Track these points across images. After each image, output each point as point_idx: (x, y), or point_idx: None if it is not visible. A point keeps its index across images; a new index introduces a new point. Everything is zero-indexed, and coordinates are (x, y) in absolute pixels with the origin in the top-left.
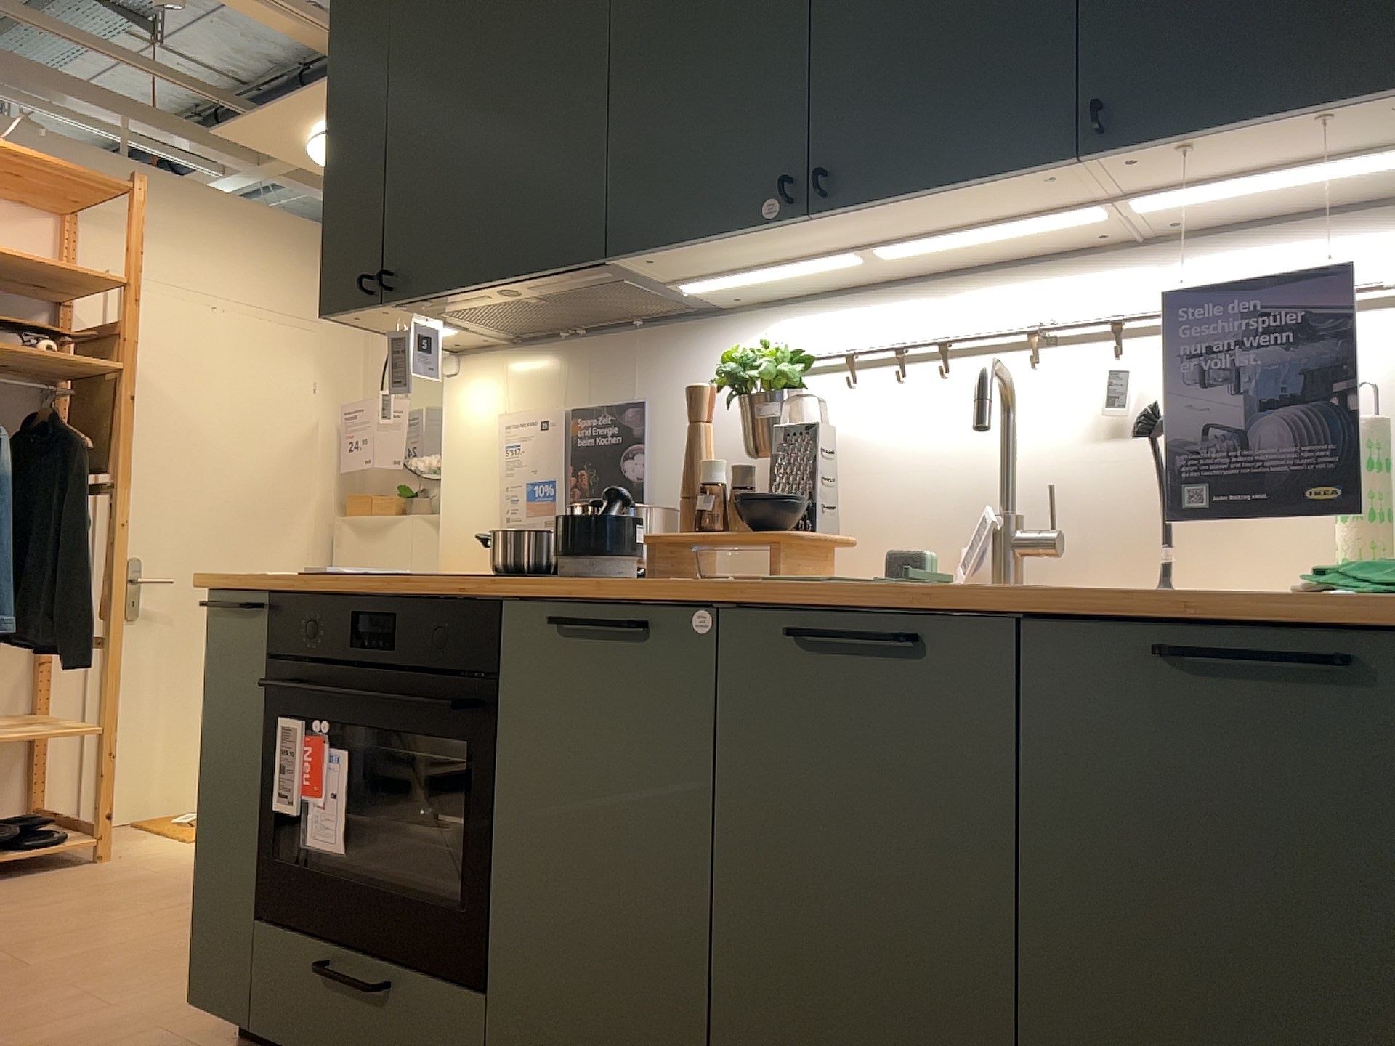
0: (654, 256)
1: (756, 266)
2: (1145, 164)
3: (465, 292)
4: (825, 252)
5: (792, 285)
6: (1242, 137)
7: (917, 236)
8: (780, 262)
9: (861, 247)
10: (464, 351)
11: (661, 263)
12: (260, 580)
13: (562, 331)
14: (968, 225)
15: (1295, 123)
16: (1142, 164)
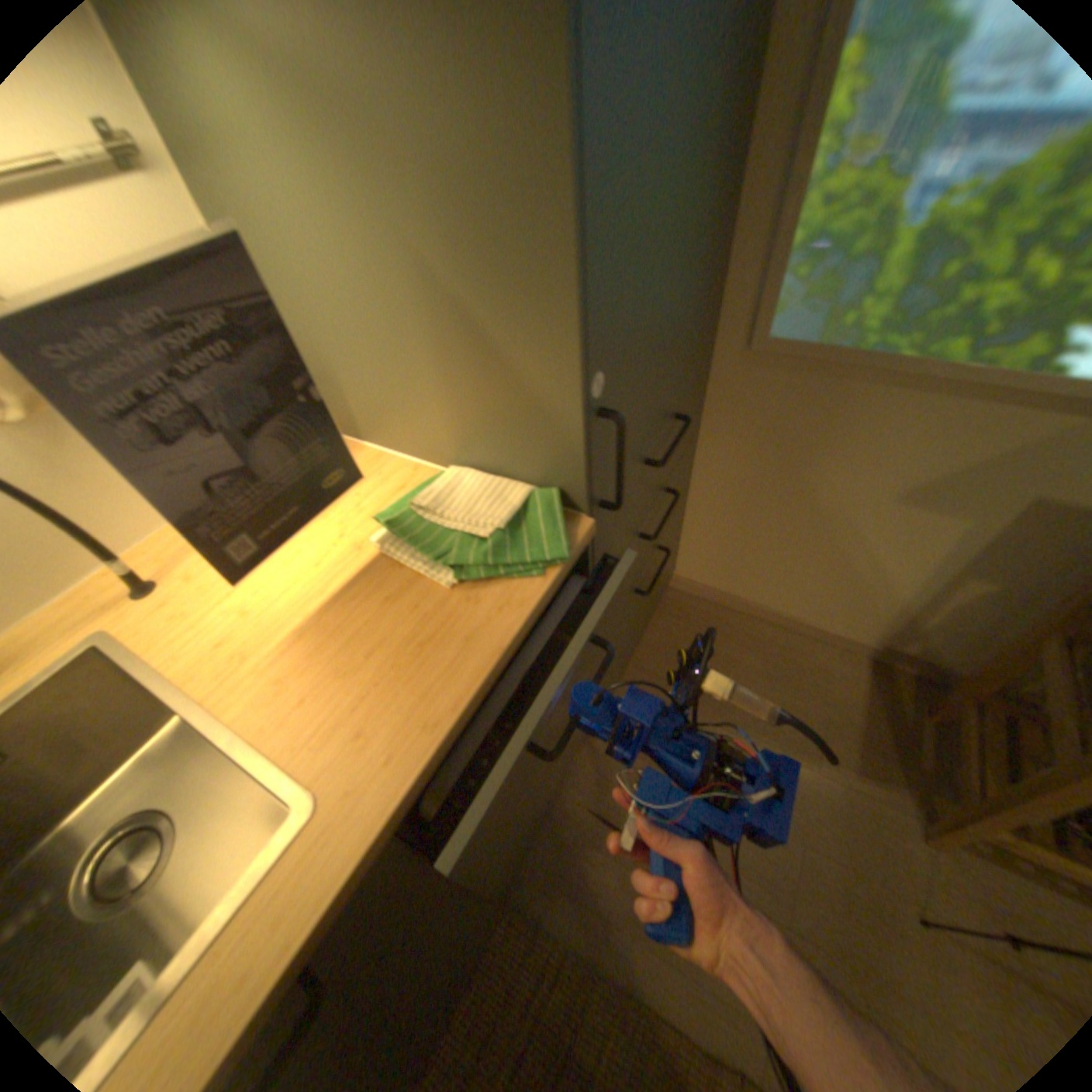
0: None
1: None
2: None
3: None
4: None
5: None
6: None
7: None
8: None
9: None
10: None
11: None
12: None
13: None
14: None
15: None
16: None
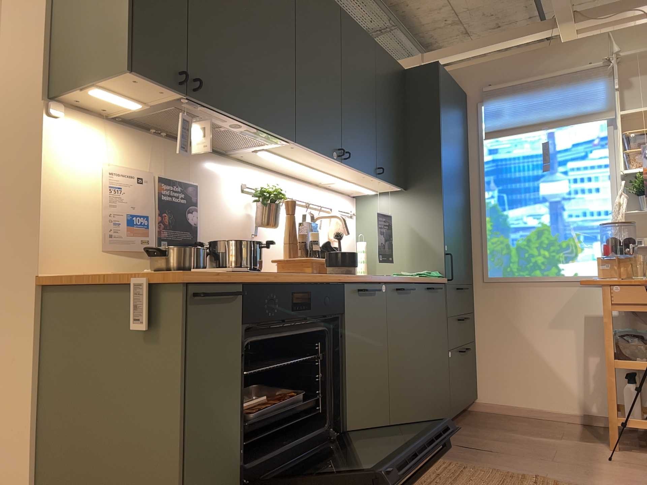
0: (296, 146)
1: (290, 158)
2: (372, 180)
3: (228, 116)
4: (306, 164)
5: (261, 160)
6: (384, 183)
7: (324, 170)
8: (296, 160)
9: (313, 167)
10: (62, 102)
11: (288, 147)
12: (244, 277)
13: (155, 129)
14: (332, 173)
15: (390, 184)
16: (372, 180)
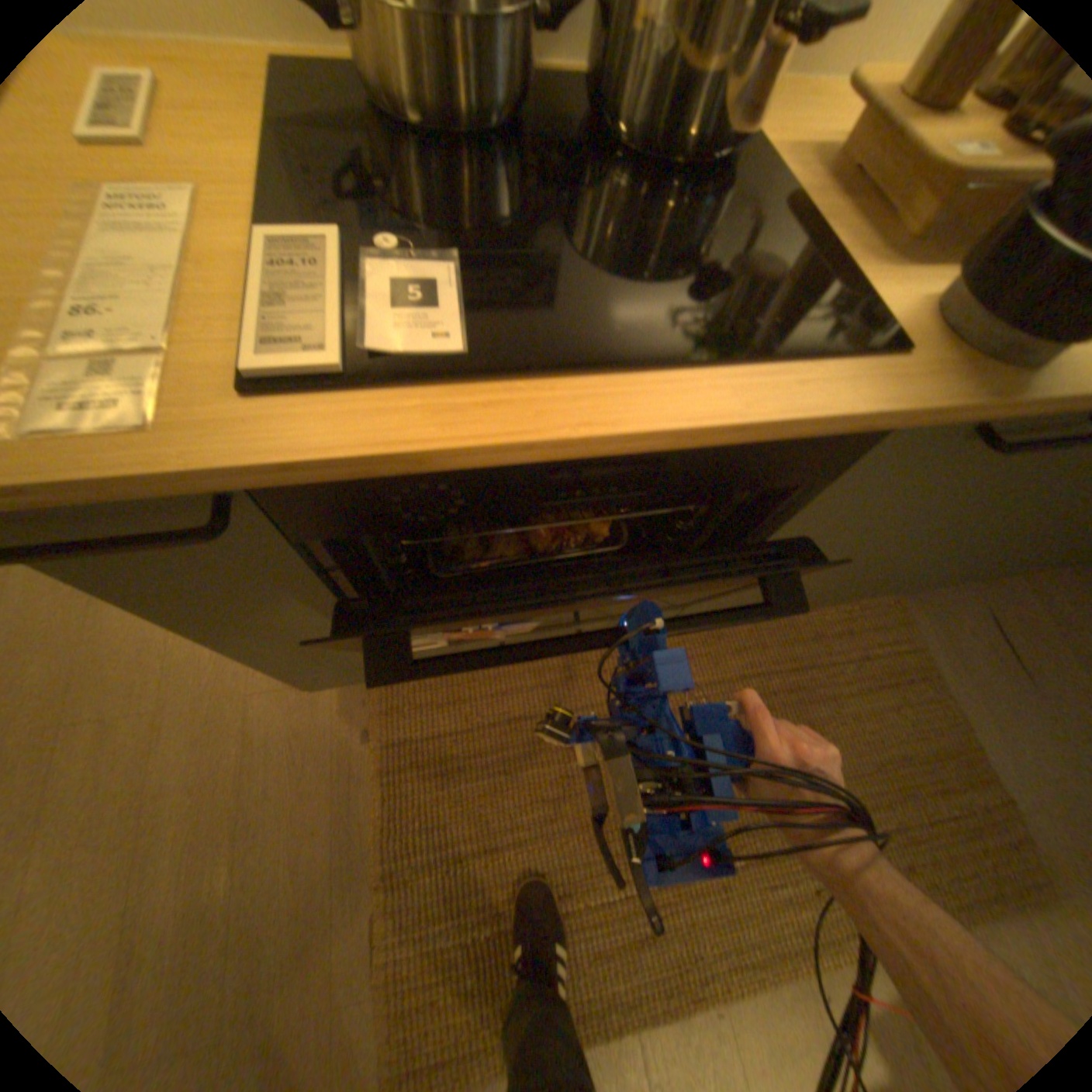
0: None
1: None
2: None
3: None
4: None
5: None
6: None
7: None
8: None
9: None
10: None
11: None
12: (209, 483)
13: None
14: None
15: None
16: None
